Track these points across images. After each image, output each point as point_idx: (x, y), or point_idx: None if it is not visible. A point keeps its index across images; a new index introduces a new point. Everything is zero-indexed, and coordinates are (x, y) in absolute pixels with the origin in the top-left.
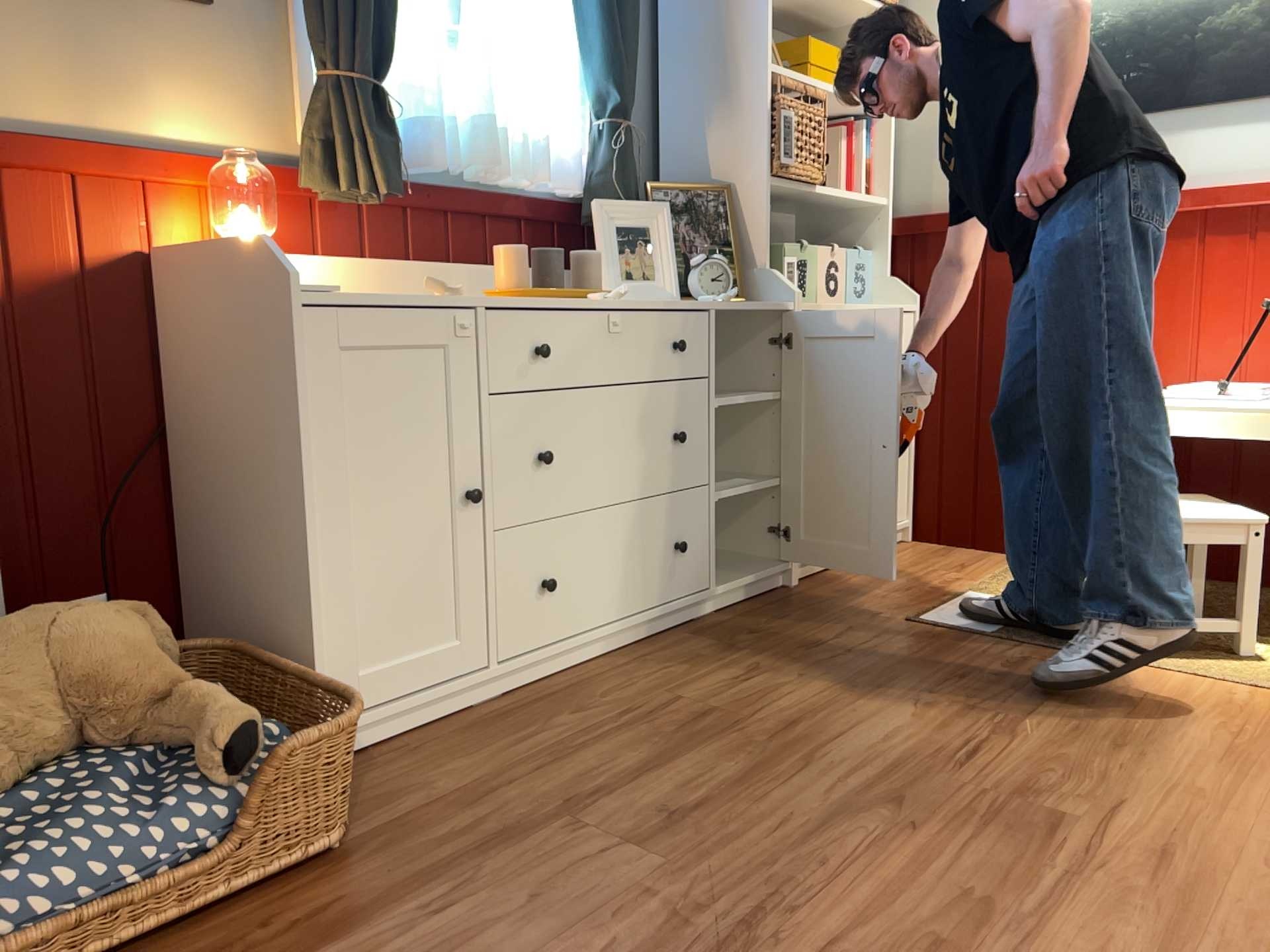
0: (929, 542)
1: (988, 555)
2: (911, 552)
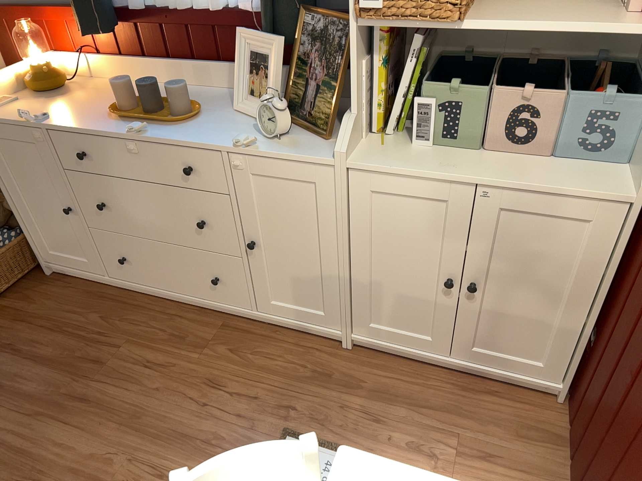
0: (563, 416)
1: (550, 475)
2: (512, 405)
